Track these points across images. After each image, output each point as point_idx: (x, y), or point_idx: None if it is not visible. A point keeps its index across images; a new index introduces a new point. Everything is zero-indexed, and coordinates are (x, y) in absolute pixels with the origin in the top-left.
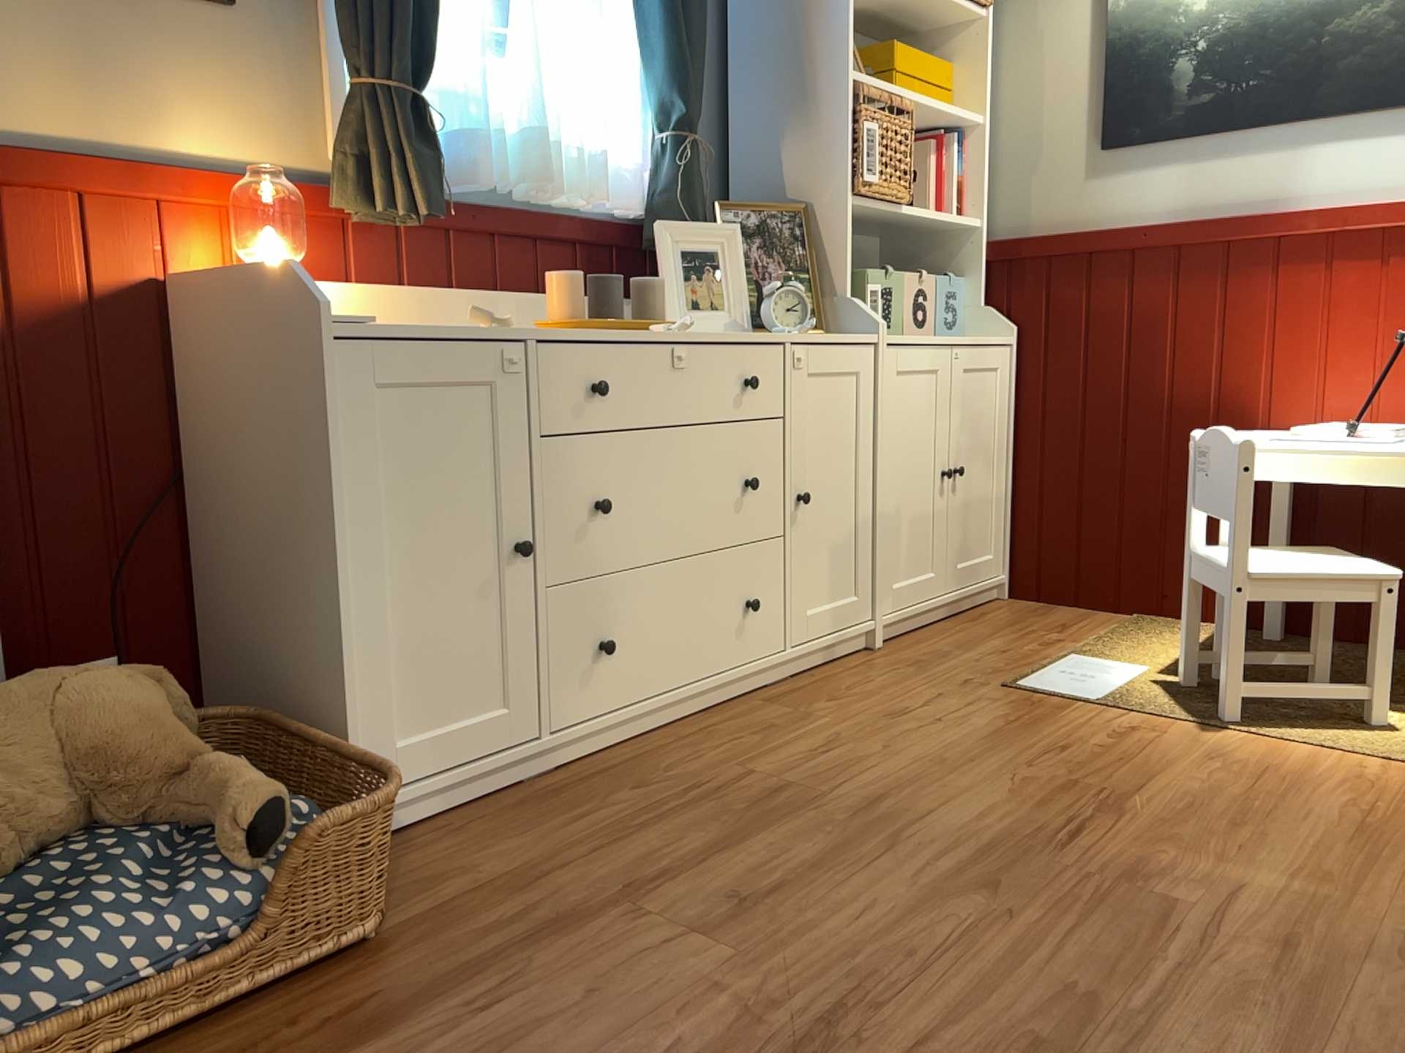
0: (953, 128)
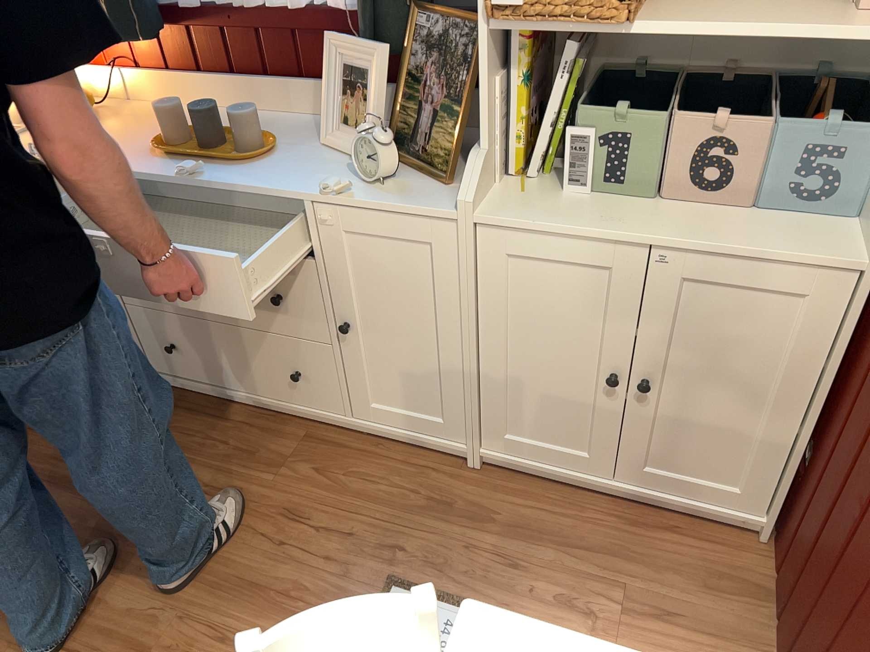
0: None
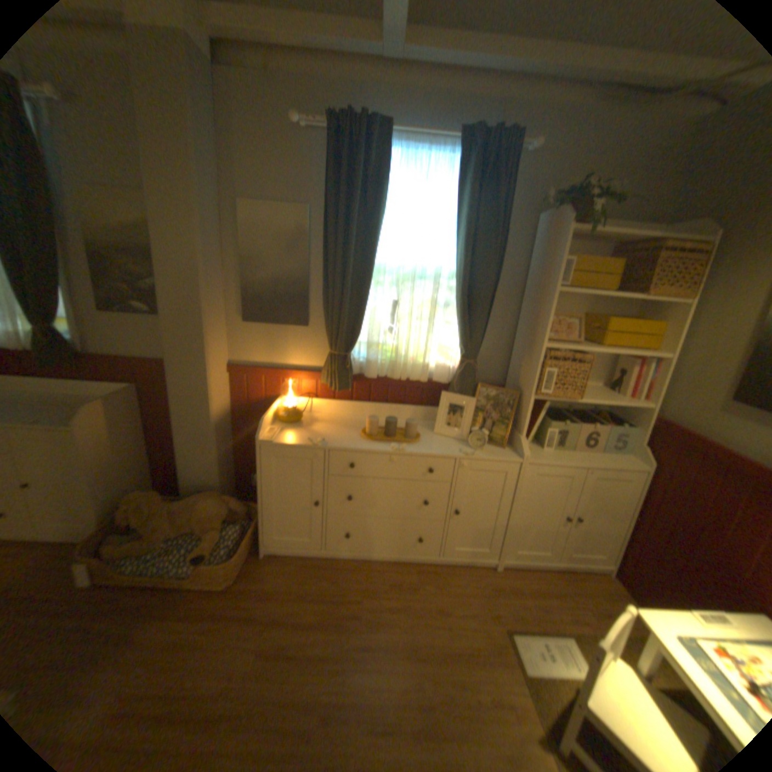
0: (658, 355)
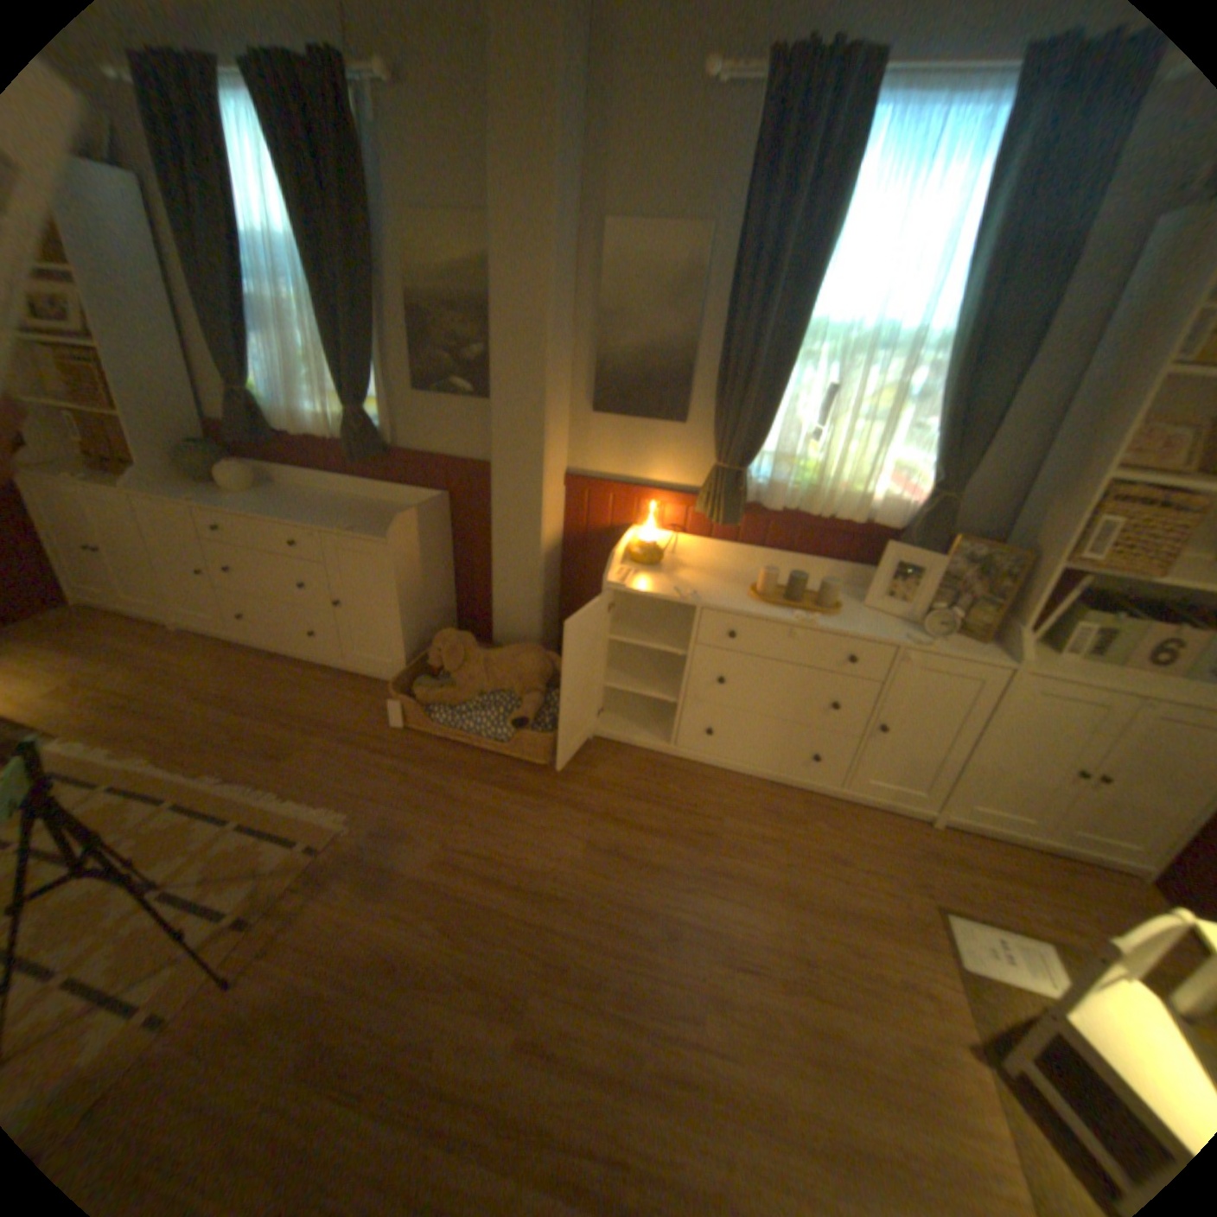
0: None
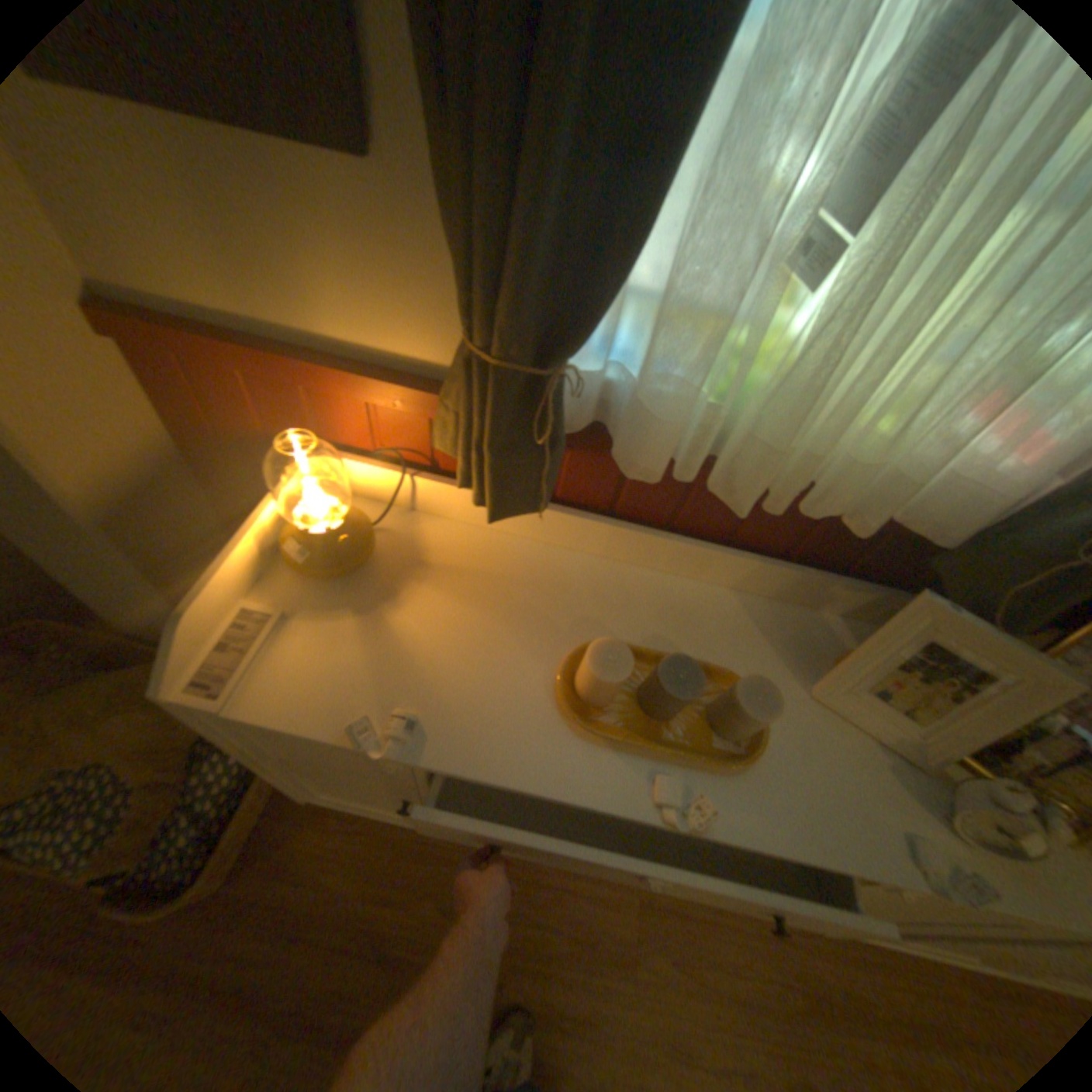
0: None
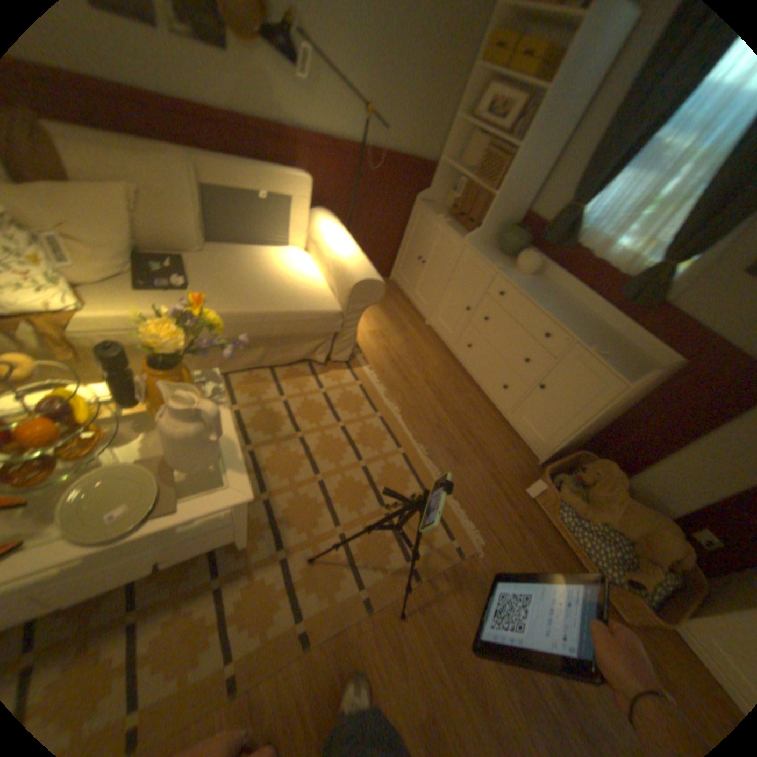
0: None
